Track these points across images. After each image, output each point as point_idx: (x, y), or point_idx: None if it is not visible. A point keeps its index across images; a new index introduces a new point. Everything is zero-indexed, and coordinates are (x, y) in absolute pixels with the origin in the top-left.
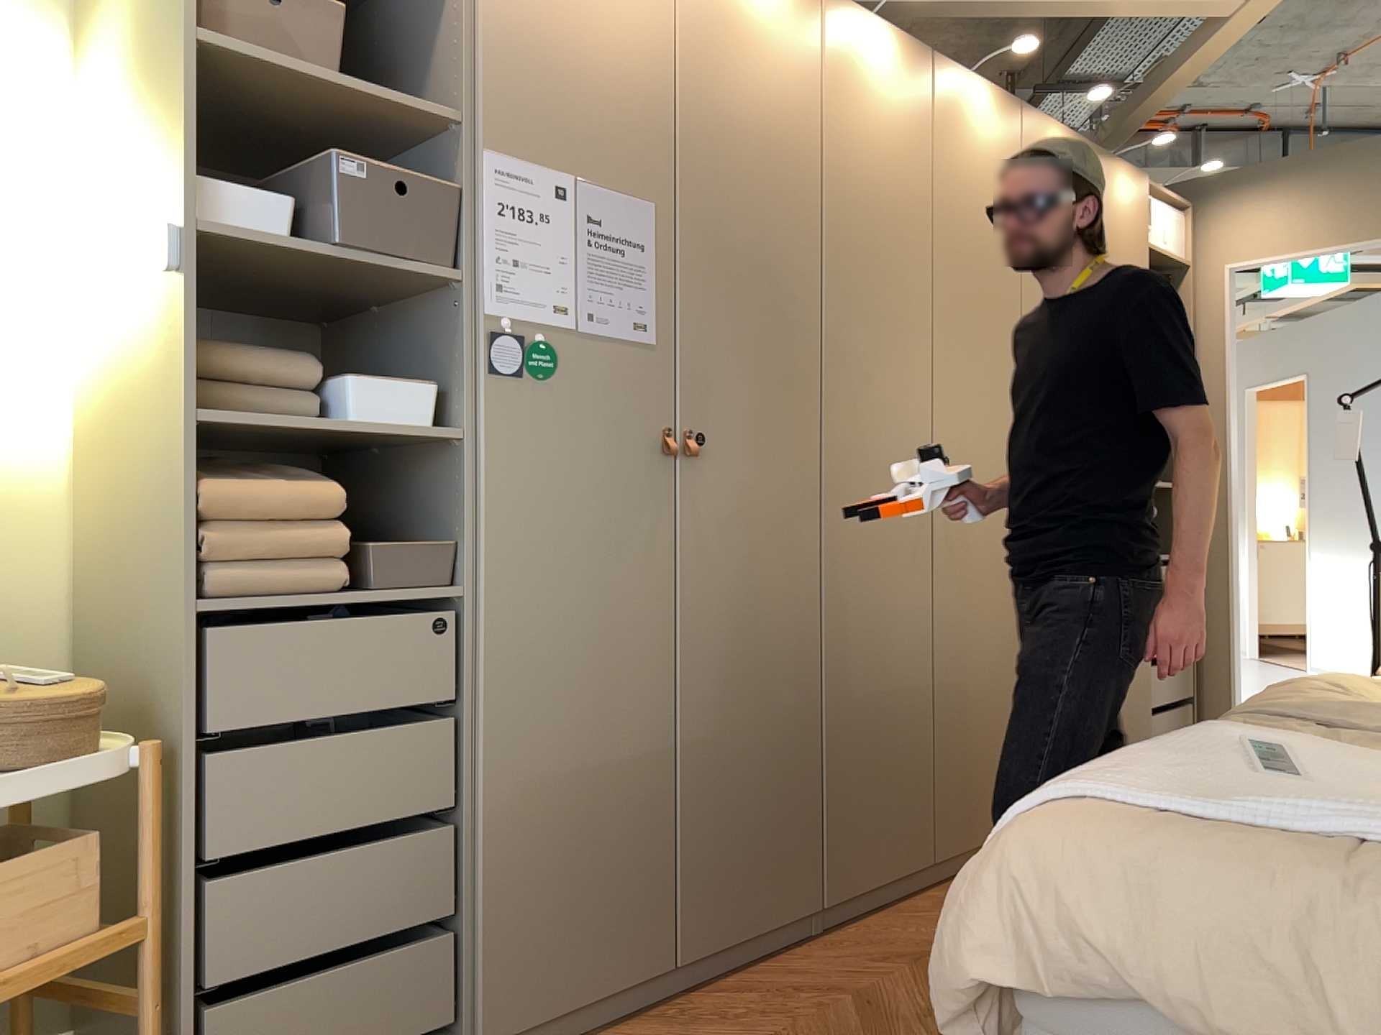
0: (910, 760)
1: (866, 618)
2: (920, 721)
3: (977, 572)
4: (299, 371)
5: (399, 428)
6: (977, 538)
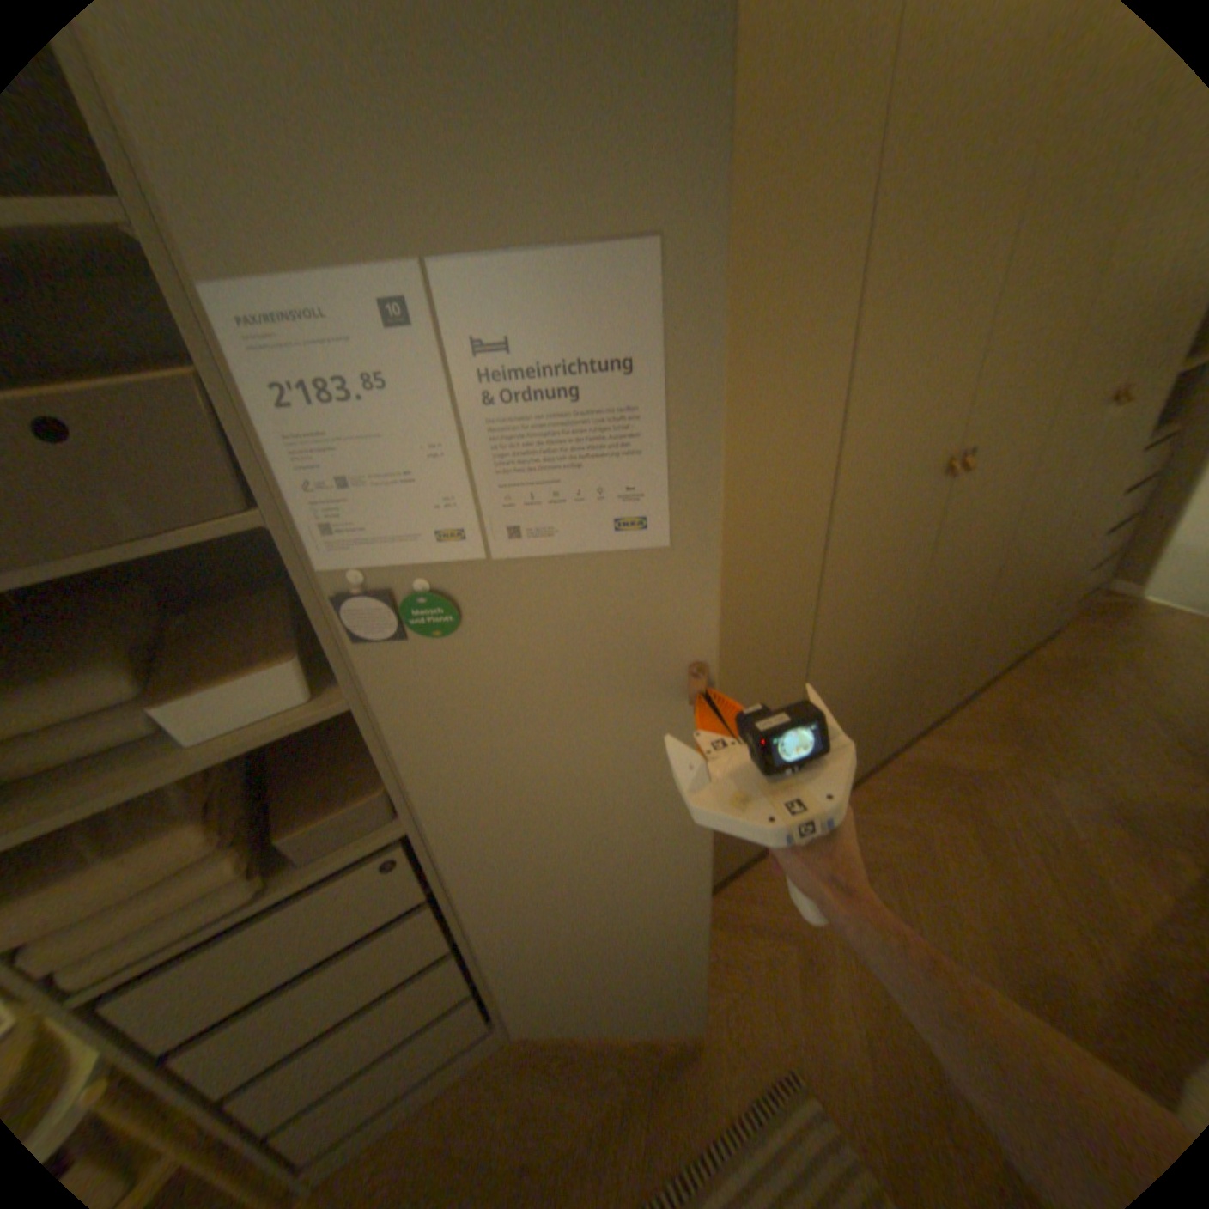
0: (871, 717)
1: (850, 640)
2: (886, 687)
3: (969, 549)
4: (100, 694)
5: (263, 729)
6: (978, 518)
